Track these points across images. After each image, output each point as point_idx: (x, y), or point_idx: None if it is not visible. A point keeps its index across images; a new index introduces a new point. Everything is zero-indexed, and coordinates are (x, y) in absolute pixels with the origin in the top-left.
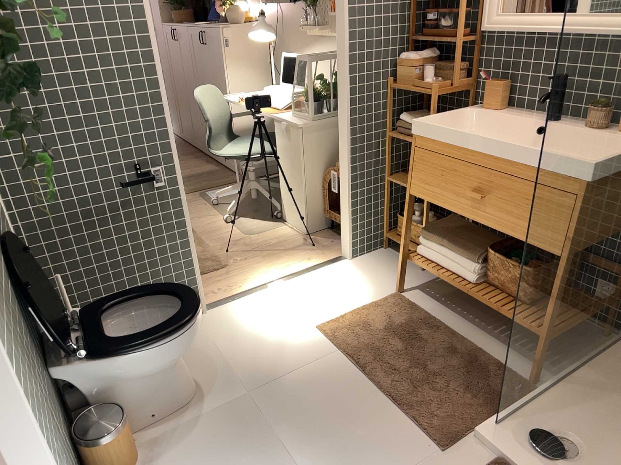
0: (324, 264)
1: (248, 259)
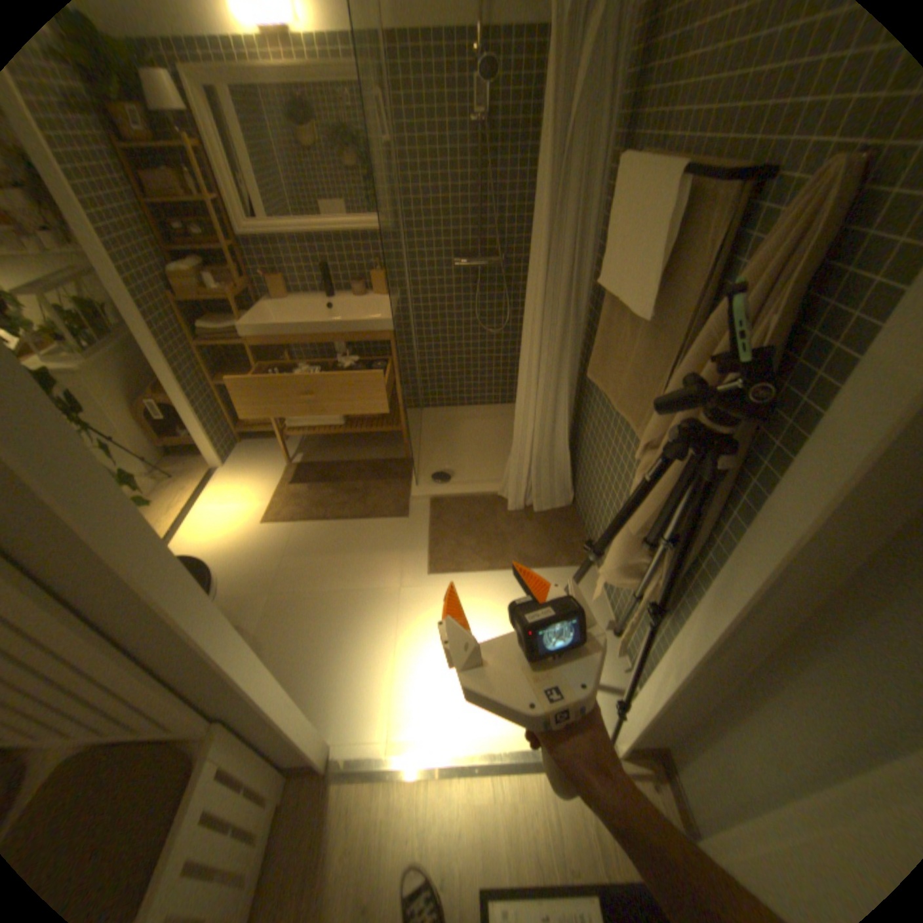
0: (199, 484)
1: None
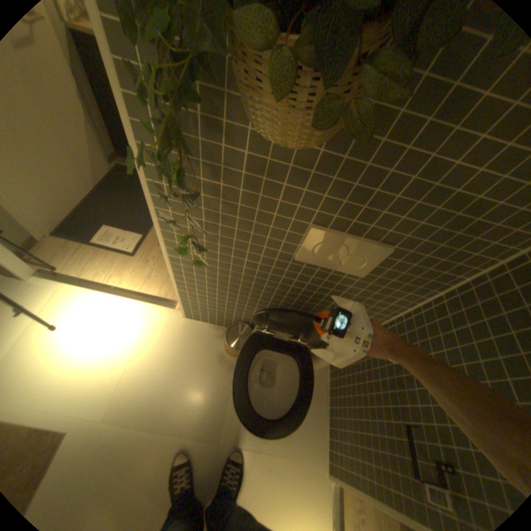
0: None
1: None
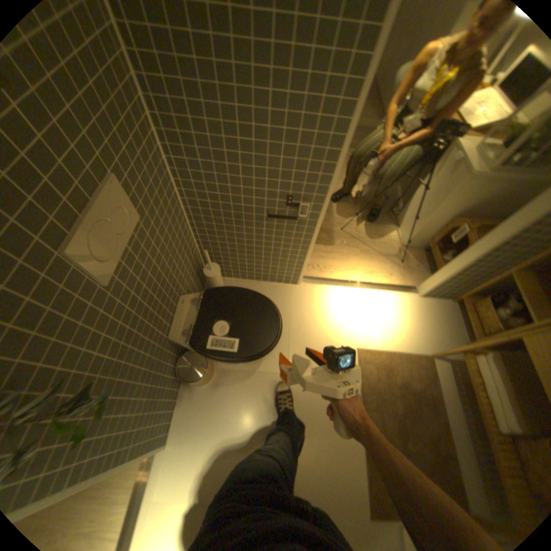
0: (399, 285)
1: (350, 247)
